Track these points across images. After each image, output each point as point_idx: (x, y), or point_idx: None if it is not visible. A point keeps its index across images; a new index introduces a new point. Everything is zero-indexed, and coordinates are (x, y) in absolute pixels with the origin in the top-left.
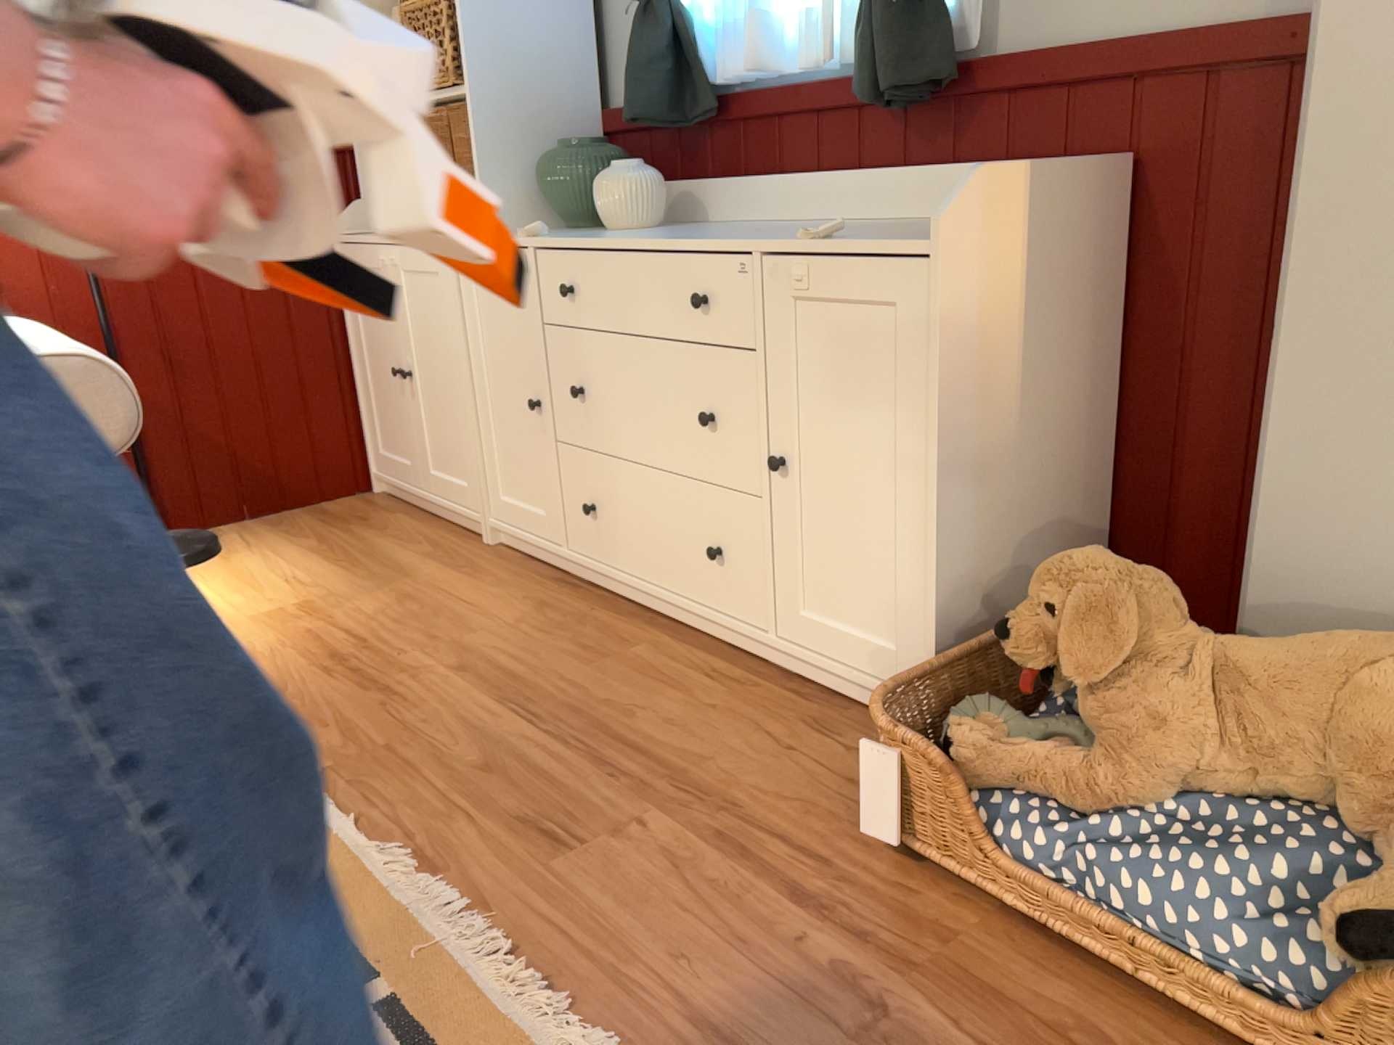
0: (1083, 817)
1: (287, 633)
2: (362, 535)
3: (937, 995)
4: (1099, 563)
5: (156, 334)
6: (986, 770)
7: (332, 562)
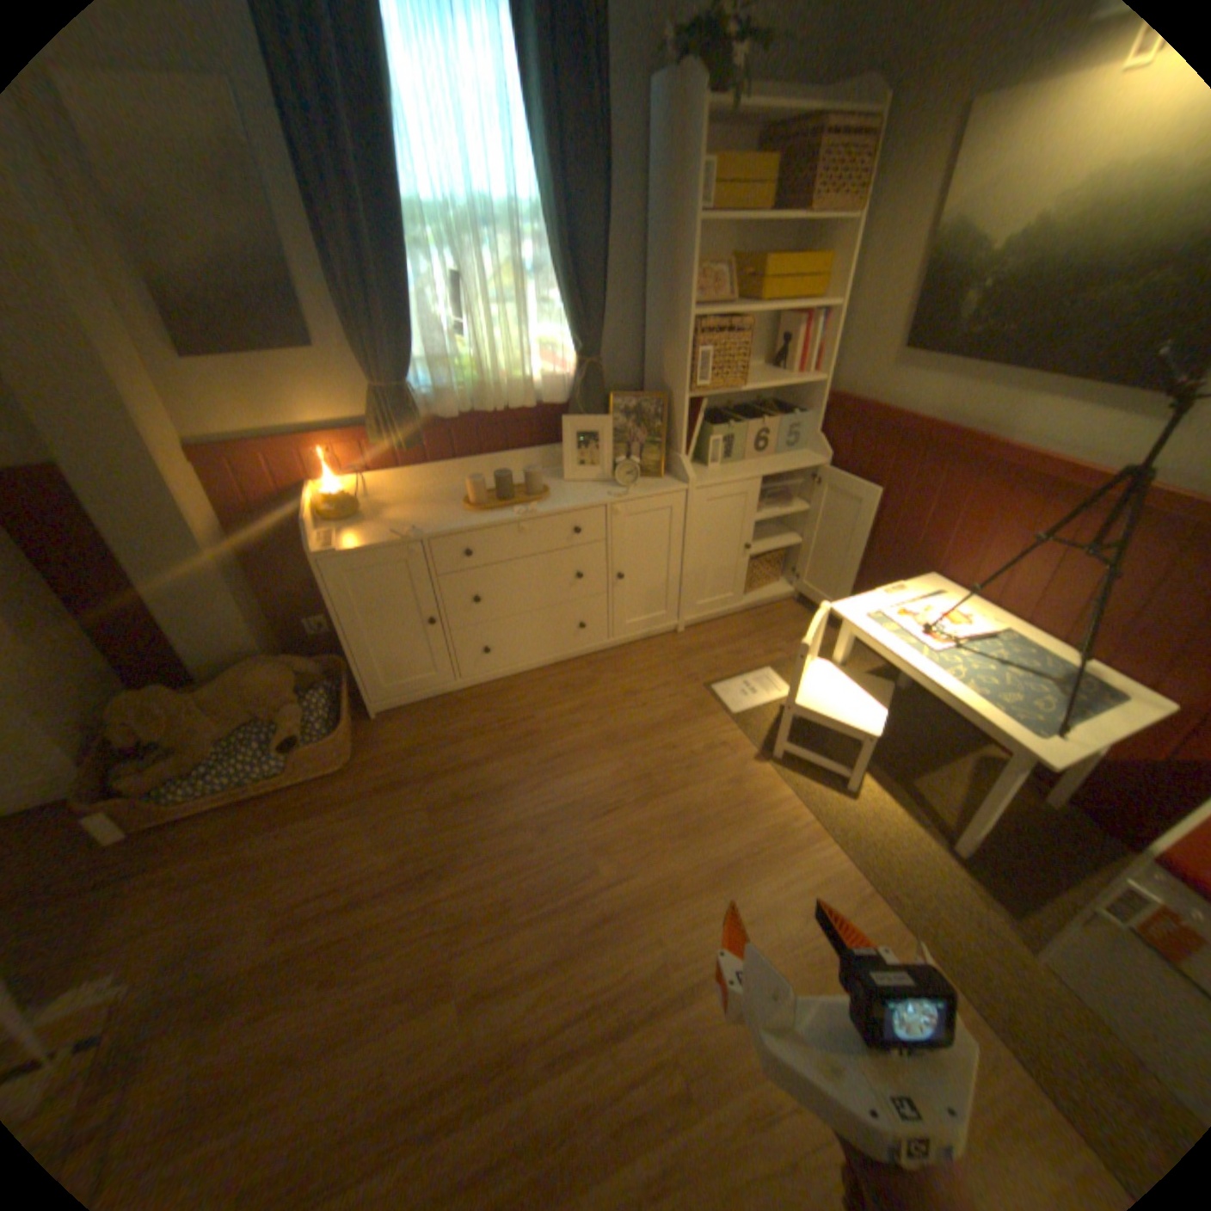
0: (187, 775)
1: None
2: None
3: (181, 861)
4: (130, 700)
5: None
6: (140, 790)
7: None
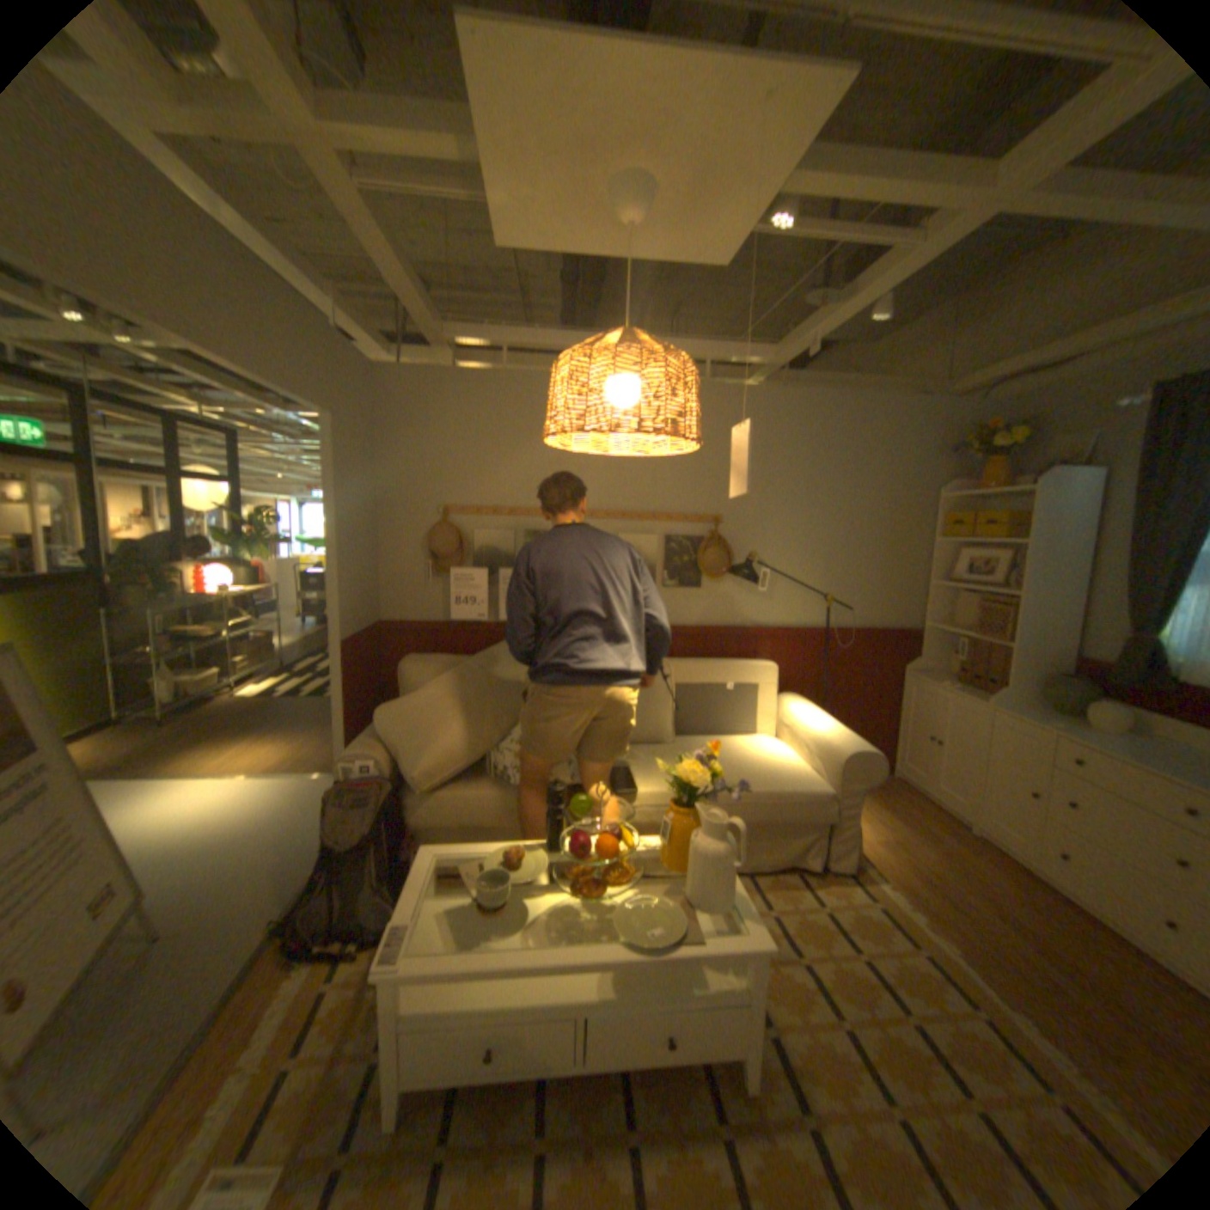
0: None
1: (899, 858)
2: (902, 804)
3: None
4: None
5: (829, 698)
6: None
7: (897, 818)
